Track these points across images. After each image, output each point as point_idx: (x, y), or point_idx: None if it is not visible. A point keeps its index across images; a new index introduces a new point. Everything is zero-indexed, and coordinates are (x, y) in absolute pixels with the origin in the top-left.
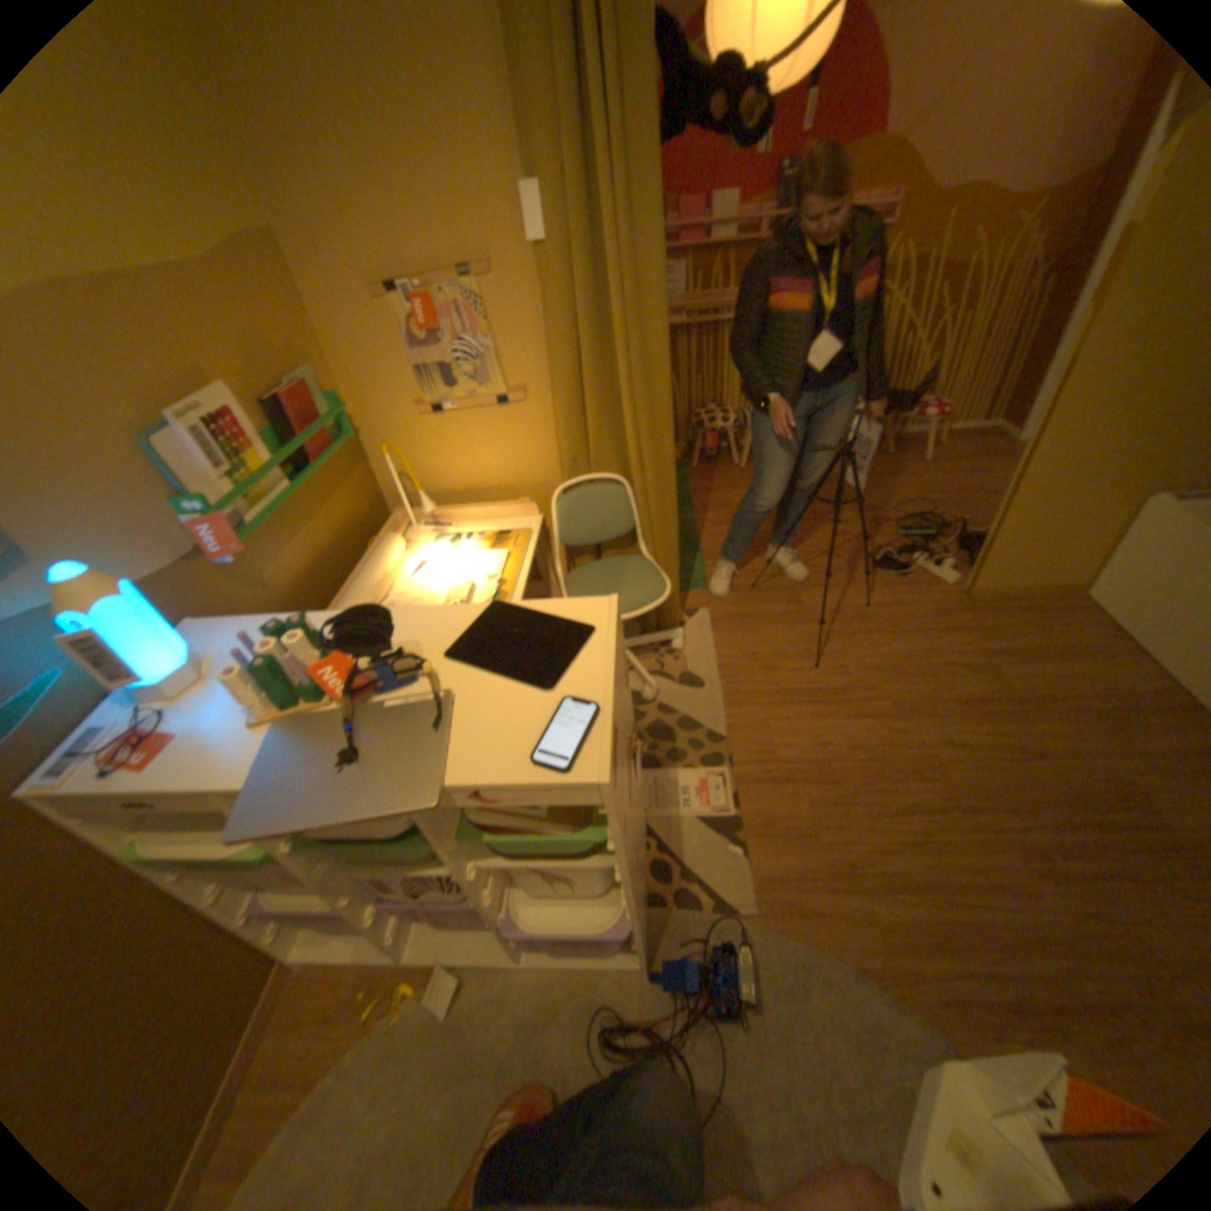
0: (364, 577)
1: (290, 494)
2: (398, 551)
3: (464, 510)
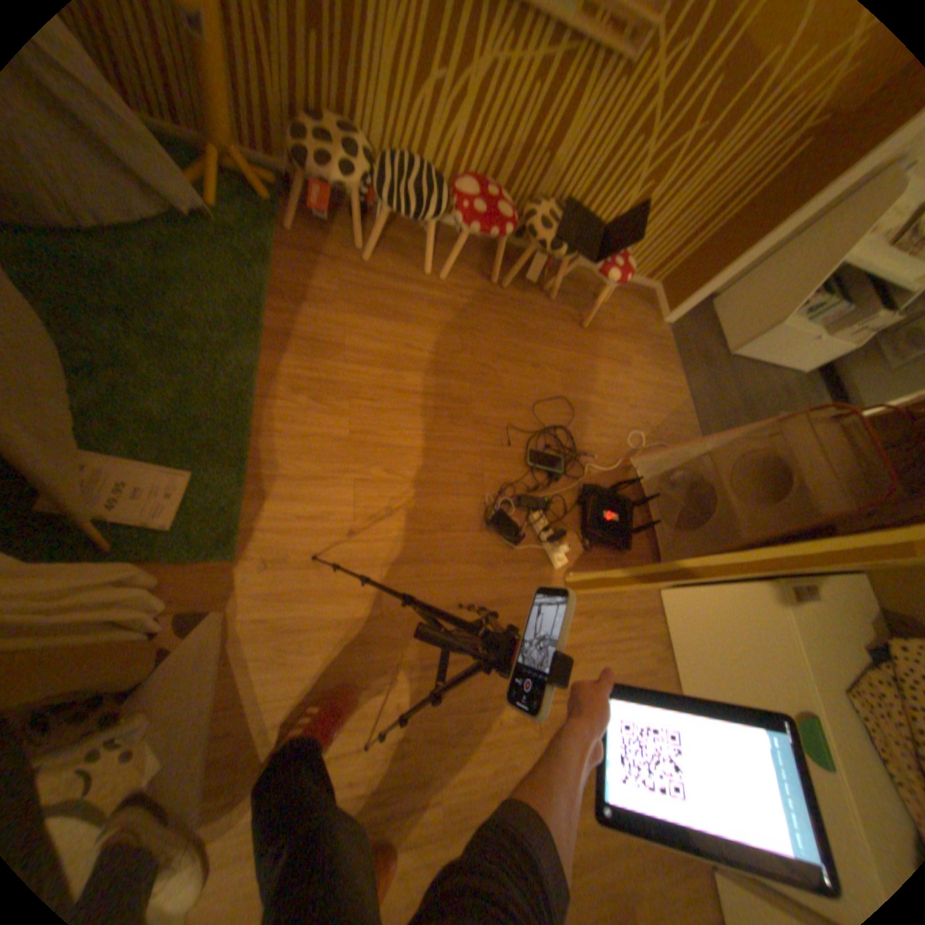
0: None
1: None
2: None
3: None
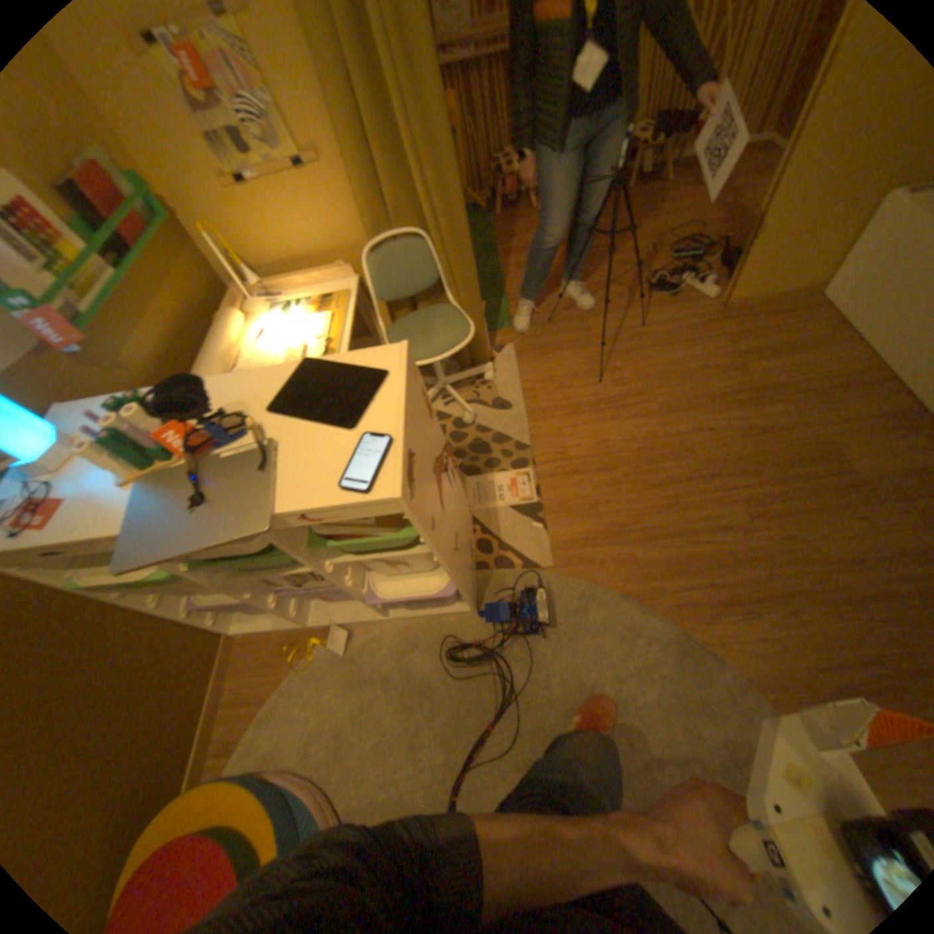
0: (209, 351)
1: (118, 282)
2: (236, 324)
3: (287, 280)
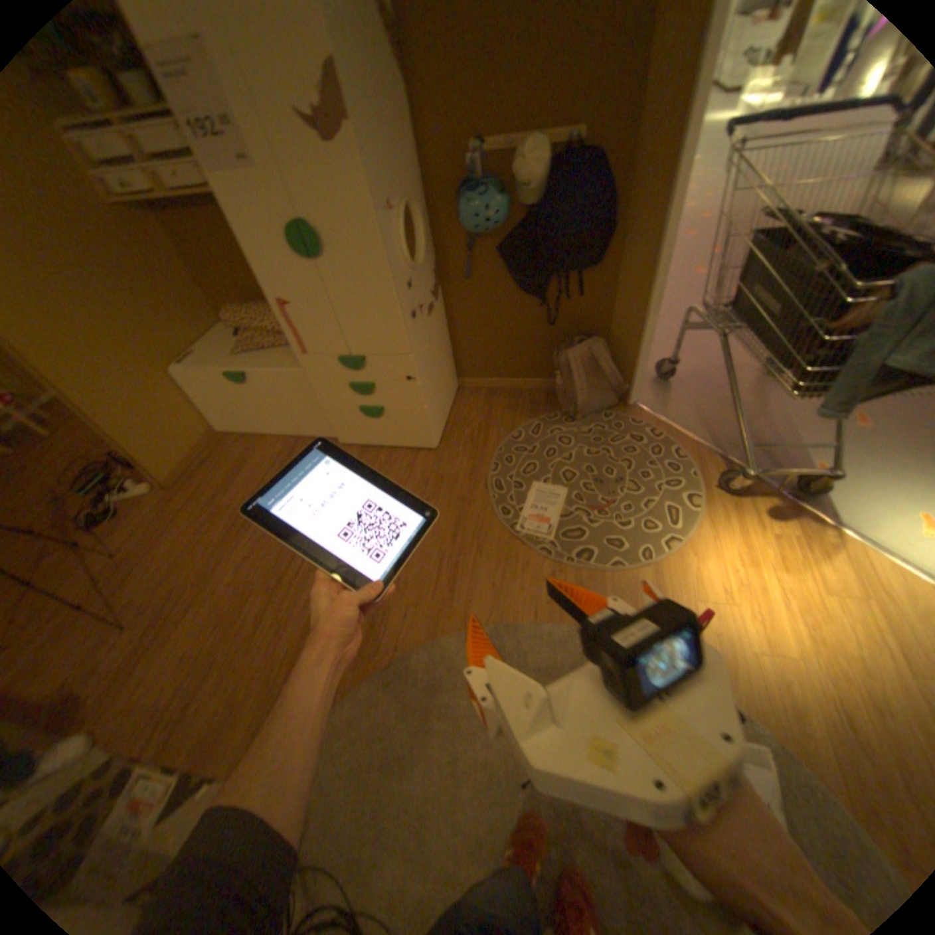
0: None
1: None
2: None
3: None
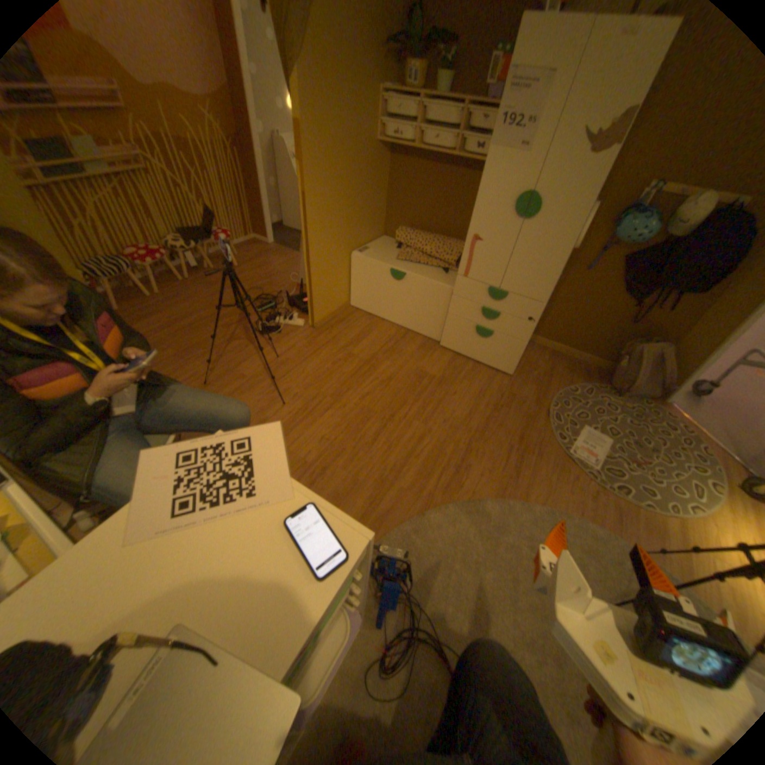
0: None
1: None
2: None
3: None
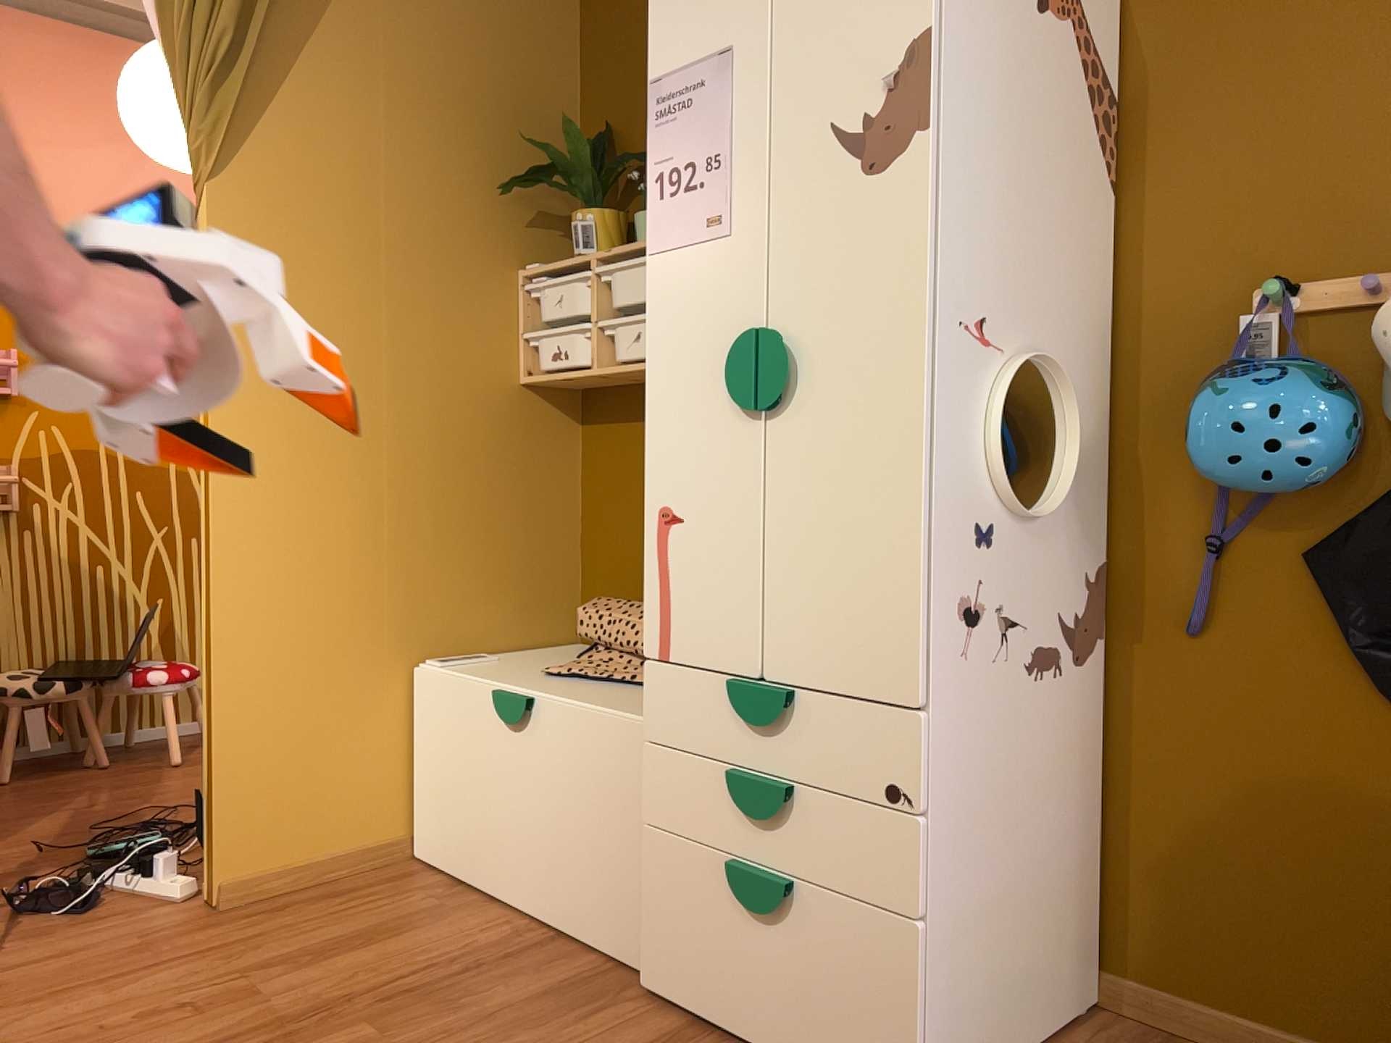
0: None
1: None
2: None
3: None
